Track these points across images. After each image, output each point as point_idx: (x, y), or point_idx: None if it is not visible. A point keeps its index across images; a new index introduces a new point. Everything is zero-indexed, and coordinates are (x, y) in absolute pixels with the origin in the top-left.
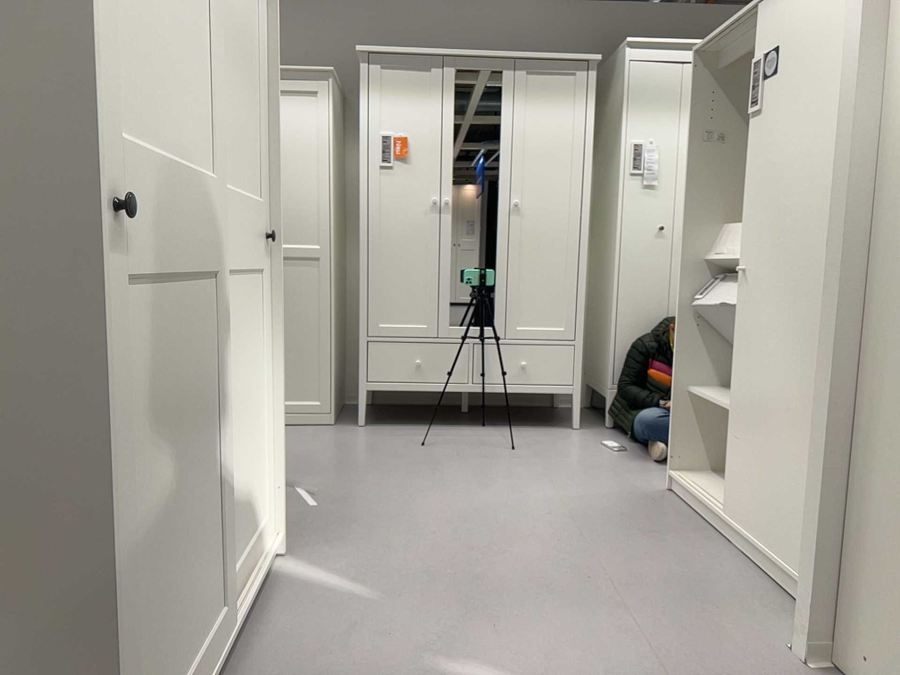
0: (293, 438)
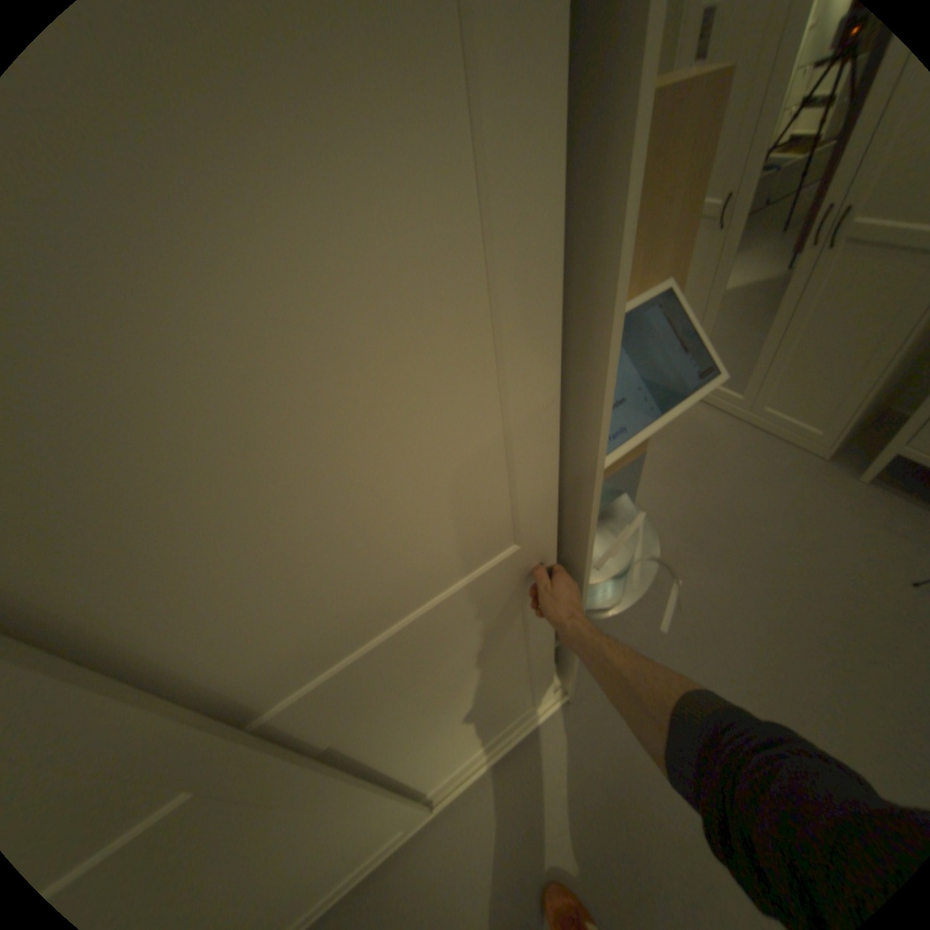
0: (758, 466)
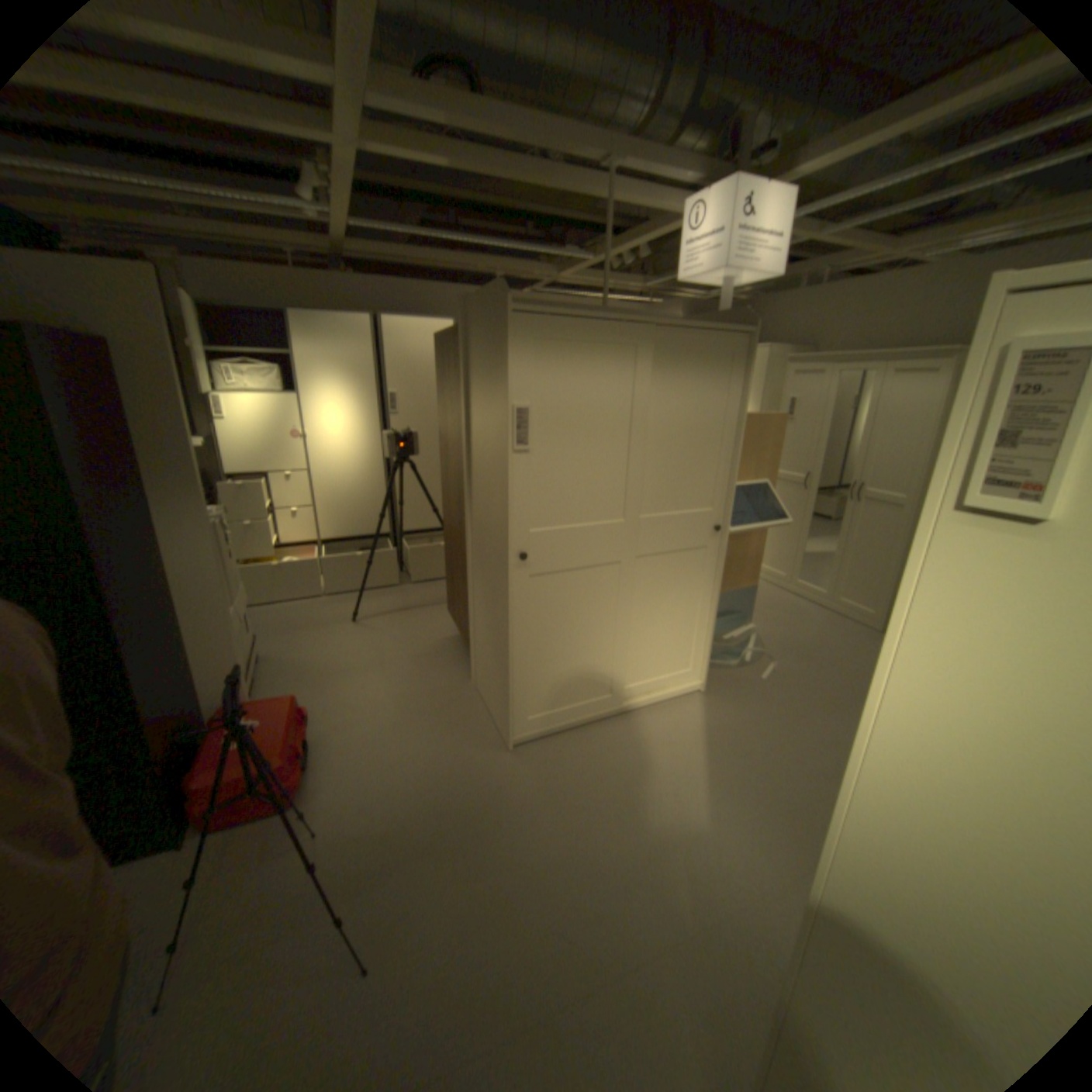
0: (836, 629)
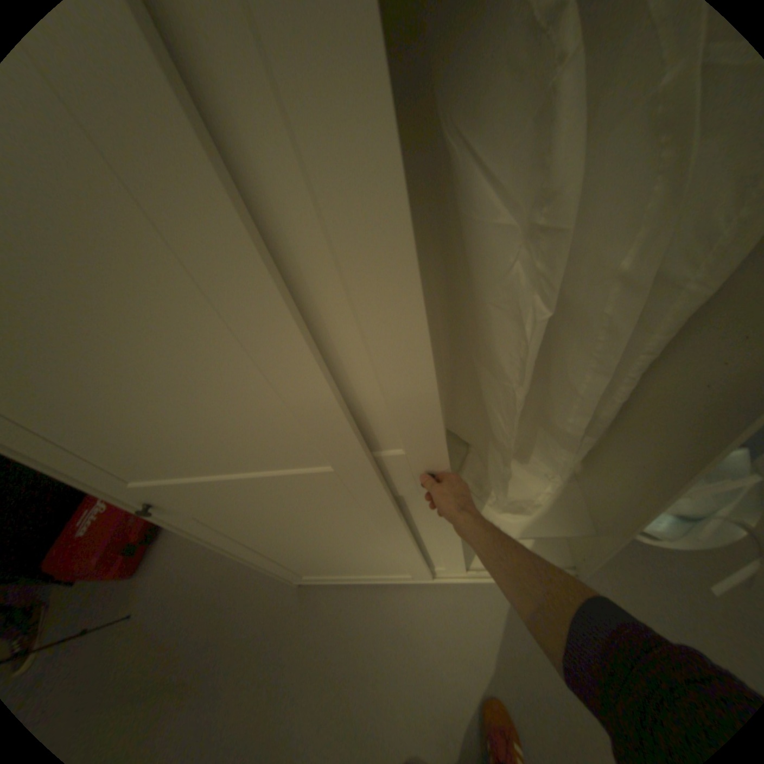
0: None
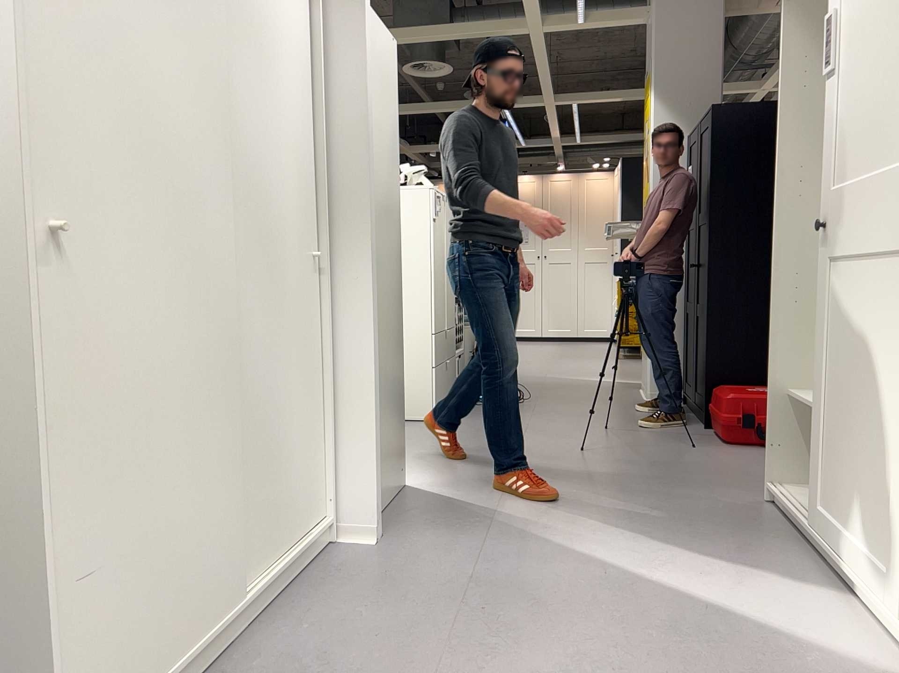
0: None
